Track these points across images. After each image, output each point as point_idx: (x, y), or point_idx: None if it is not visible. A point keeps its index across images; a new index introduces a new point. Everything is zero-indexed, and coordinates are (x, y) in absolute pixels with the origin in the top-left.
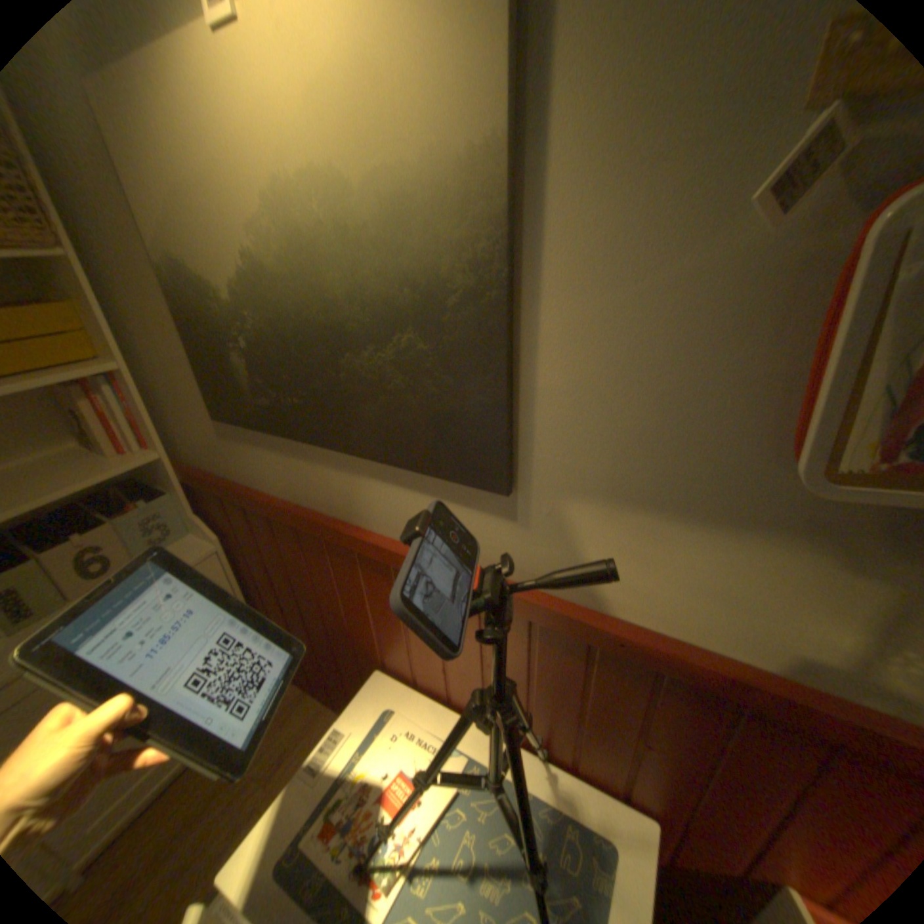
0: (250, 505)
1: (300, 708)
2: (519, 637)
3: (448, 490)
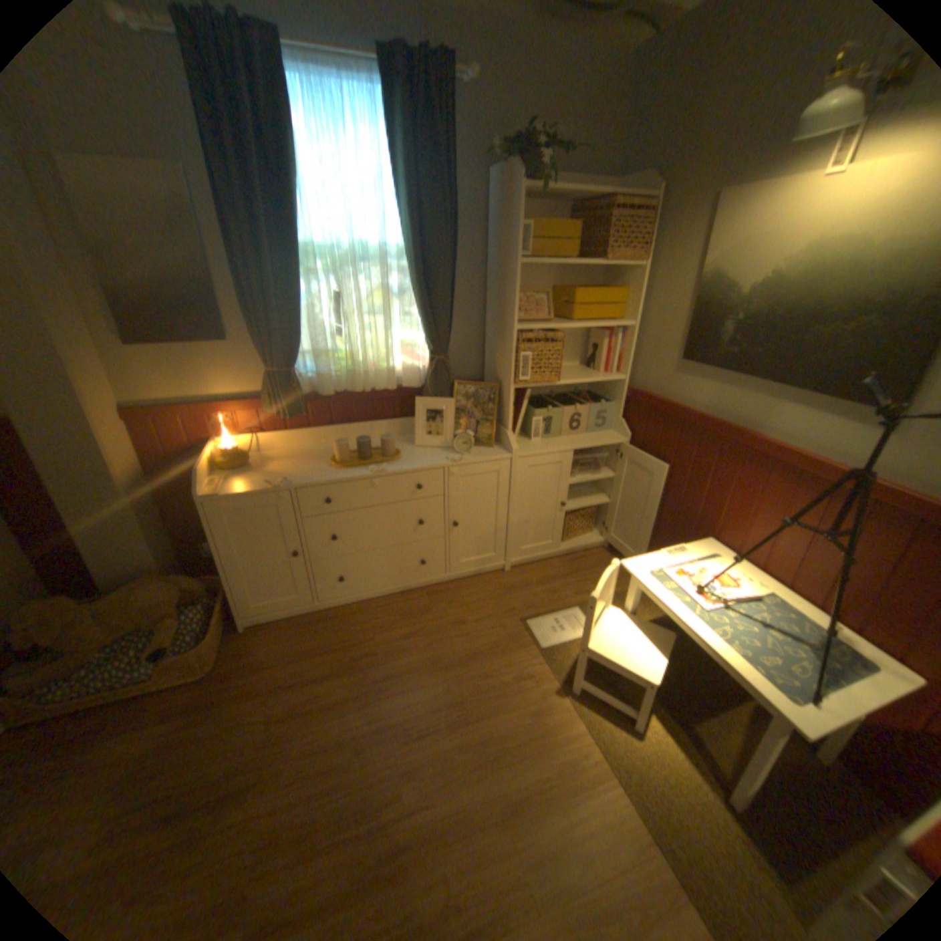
0: (677, 413)
1: None
2: (859, 516)
3: (849, 411)
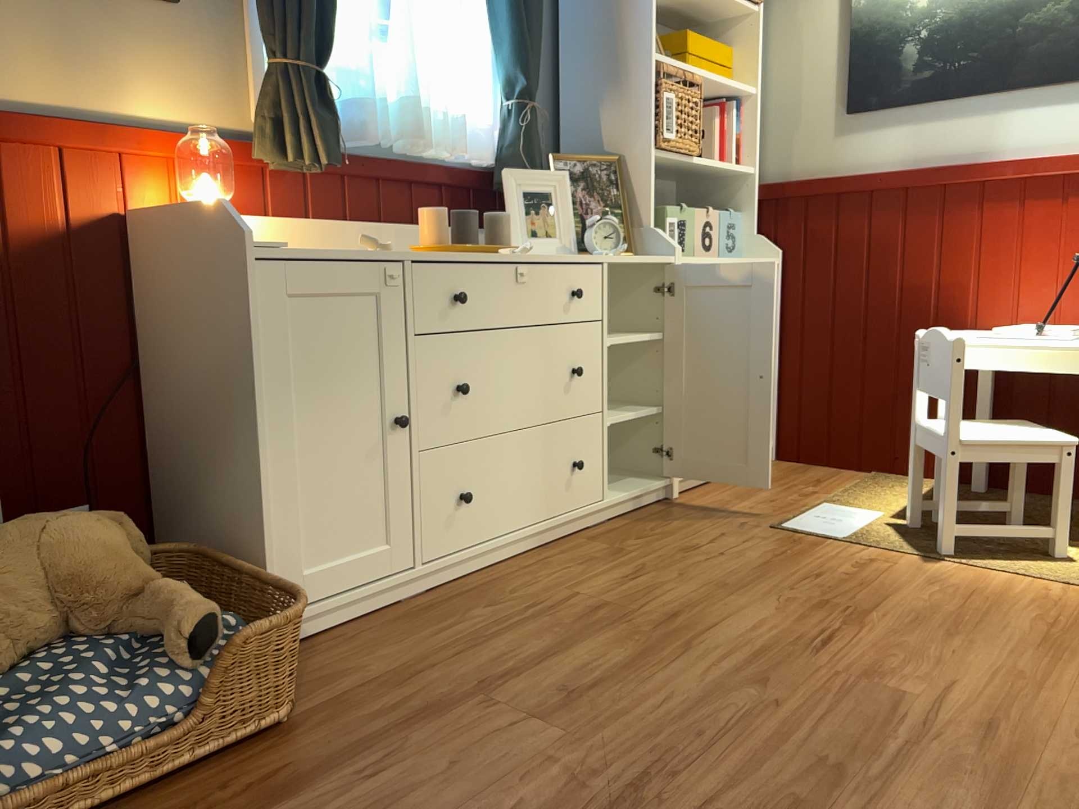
0: (859, 182)
1: (812, 468)
2: None
3: None
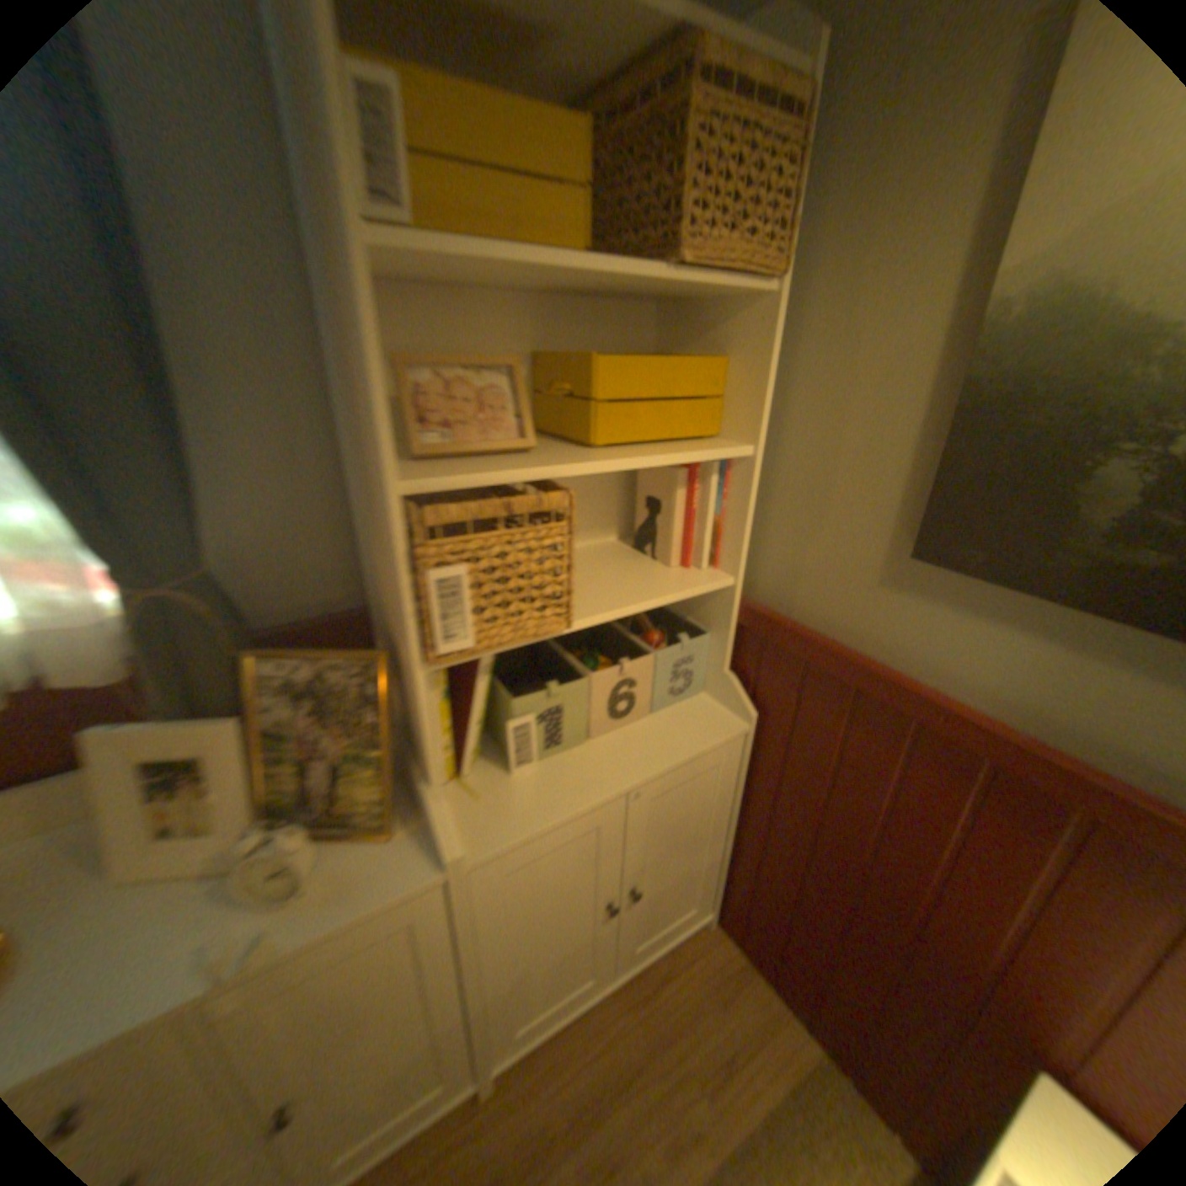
0: (907, 702)
1: (750, 992)
2: None
3: None
